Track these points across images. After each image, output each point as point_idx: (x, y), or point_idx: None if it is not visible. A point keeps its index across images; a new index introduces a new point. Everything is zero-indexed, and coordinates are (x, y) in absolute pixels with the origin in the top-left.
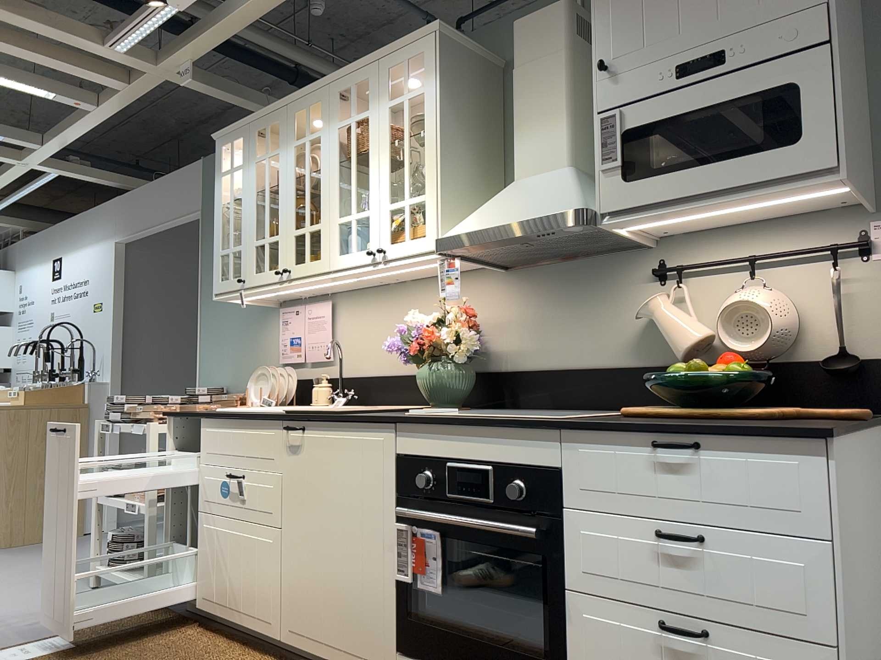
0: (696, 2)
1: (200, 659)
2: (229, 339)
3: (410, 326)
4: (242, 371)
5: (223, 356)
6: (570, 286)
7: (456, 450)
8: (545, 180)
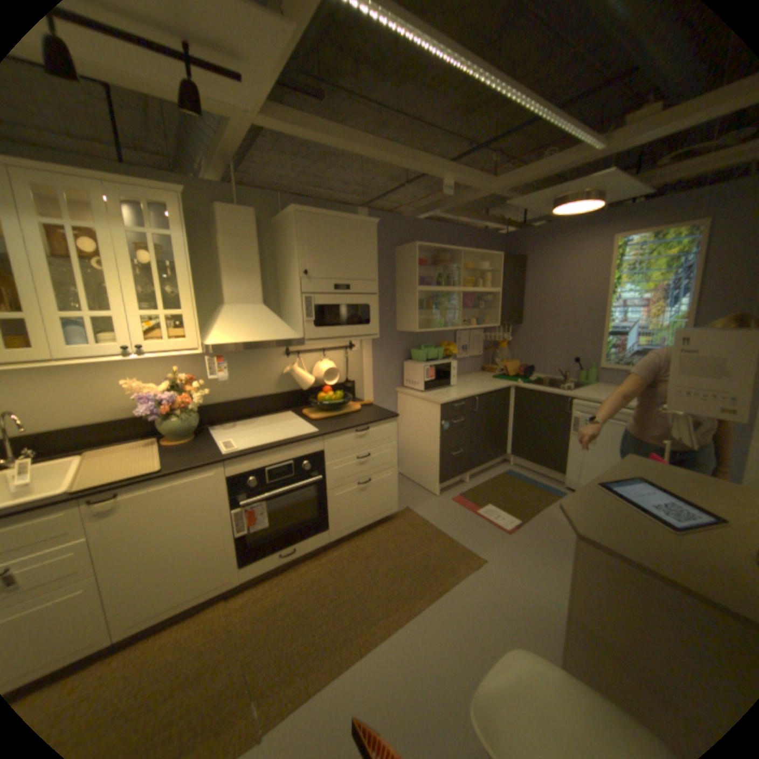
0: (342, 260)
1: None
2: None
3: (149, 394)
4: None
5: None
6: (241, 358)
7: (270, 461)
8: (257, 312)
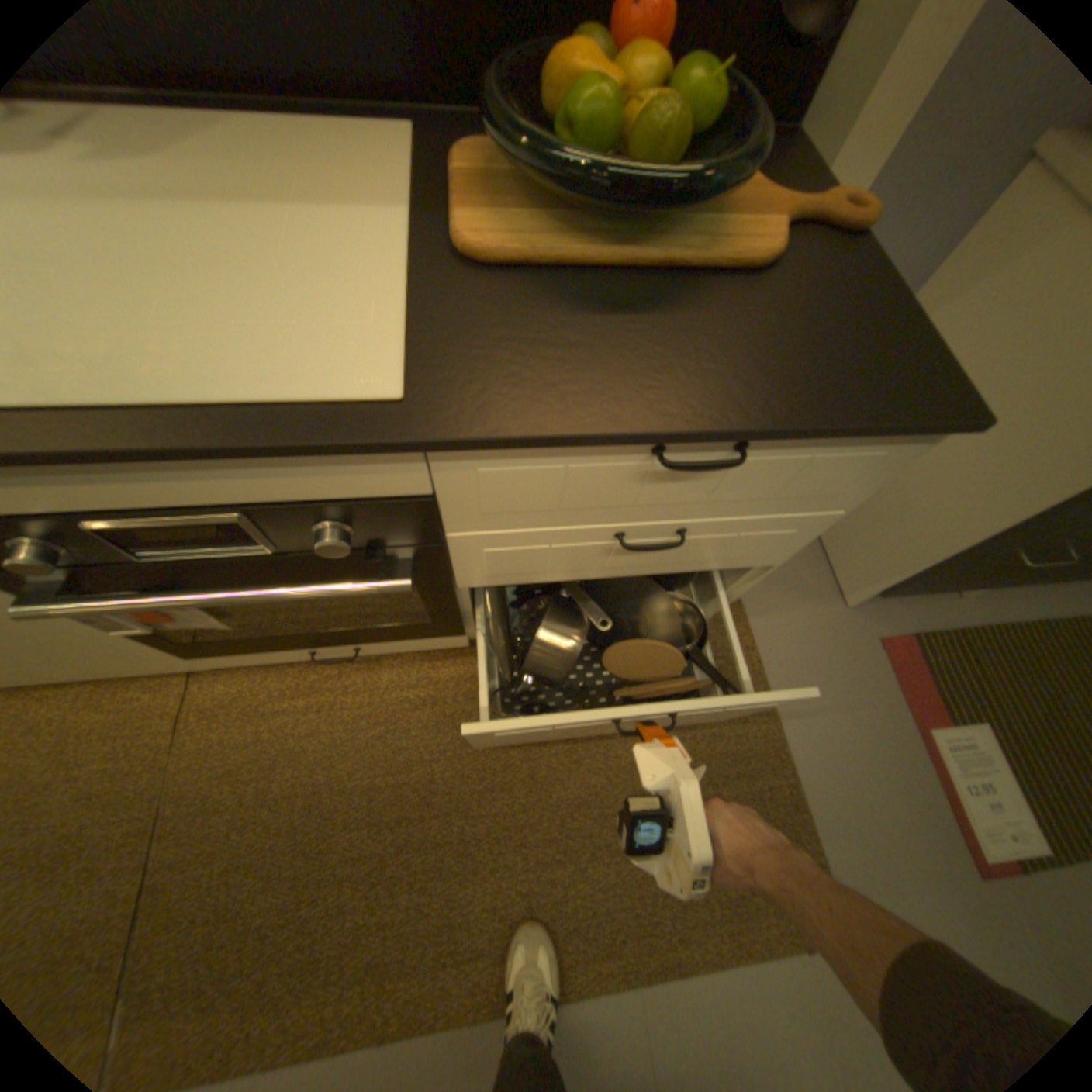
0: None
1: None
2: None
3: None
4: None
5: None
6: None
7: (78, 496)
8: None
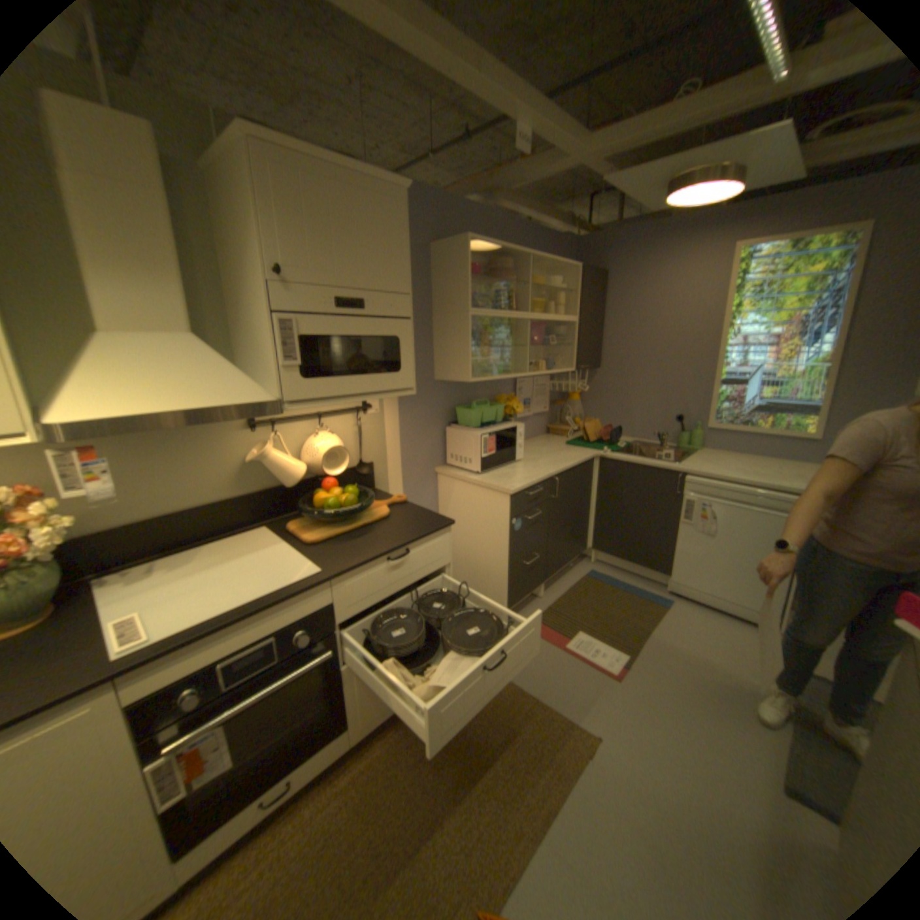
0: (347, 251)
1: None
2: None
3: None
4: None
5: None
6: (154, 437)
7: (224, 648)
8: (176, 347)
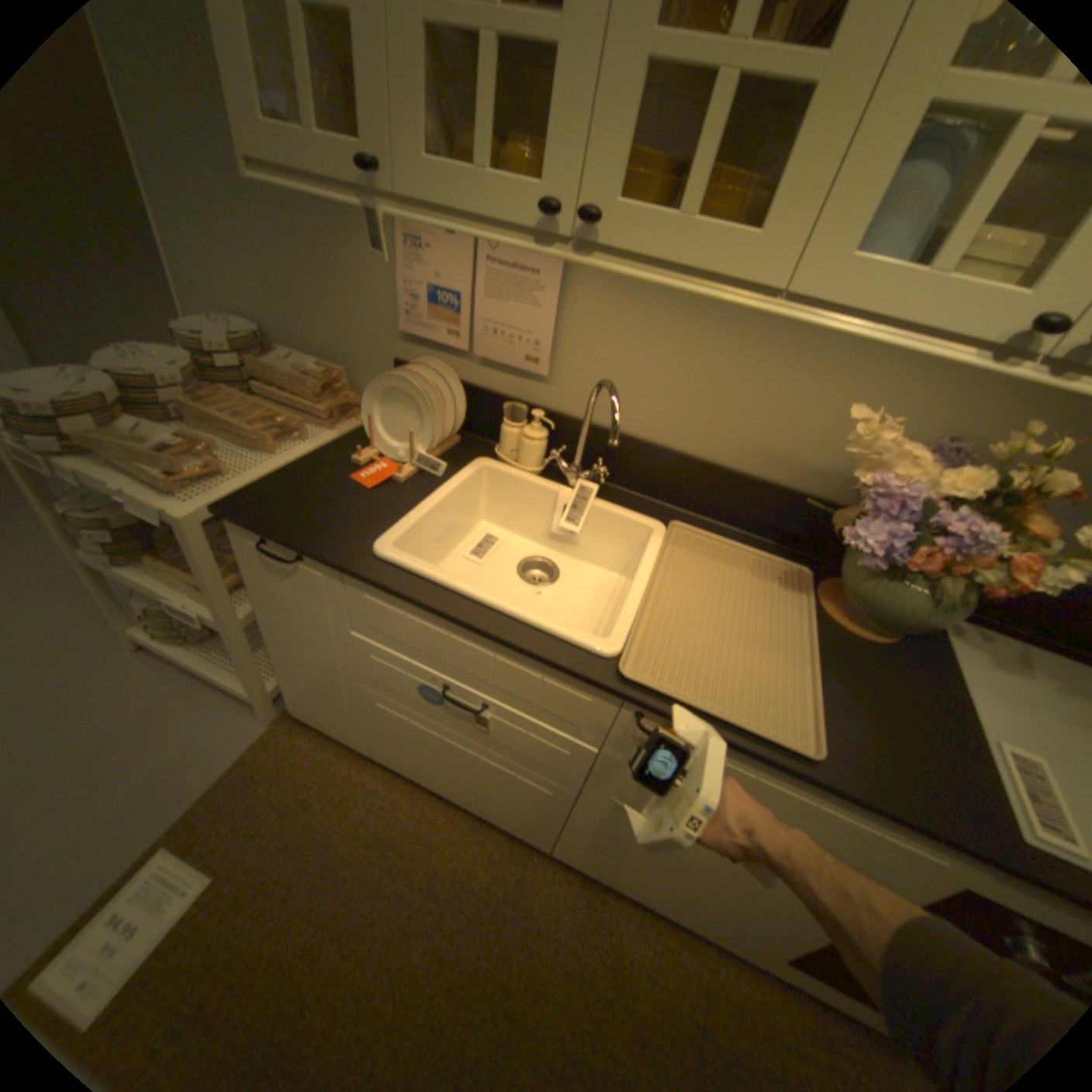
0: None
1: (432, 873)
2: (237, 214)
3: (915, 489)
4: (292, 305)
5: (227, 250)
6: None
7: None
8: None
